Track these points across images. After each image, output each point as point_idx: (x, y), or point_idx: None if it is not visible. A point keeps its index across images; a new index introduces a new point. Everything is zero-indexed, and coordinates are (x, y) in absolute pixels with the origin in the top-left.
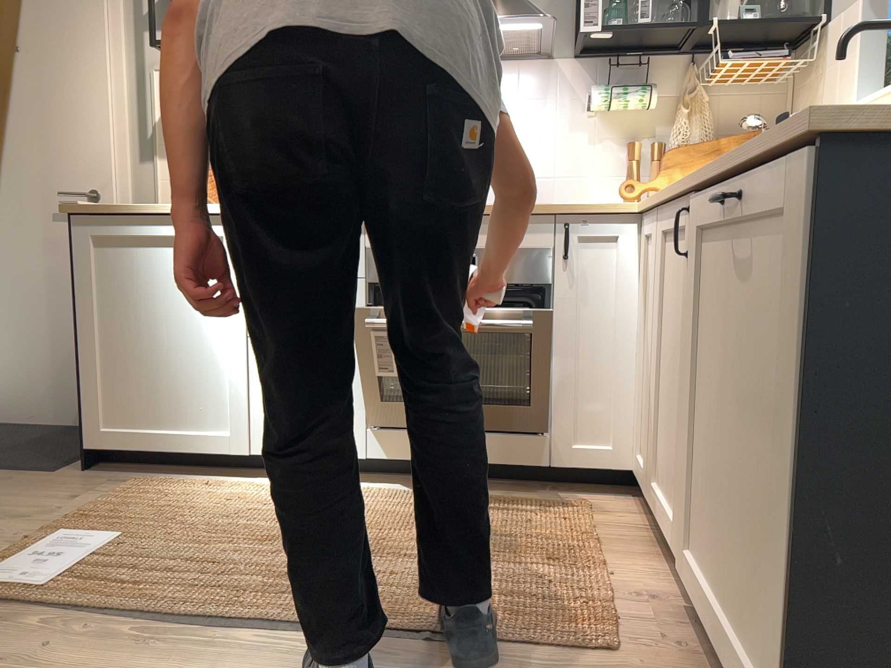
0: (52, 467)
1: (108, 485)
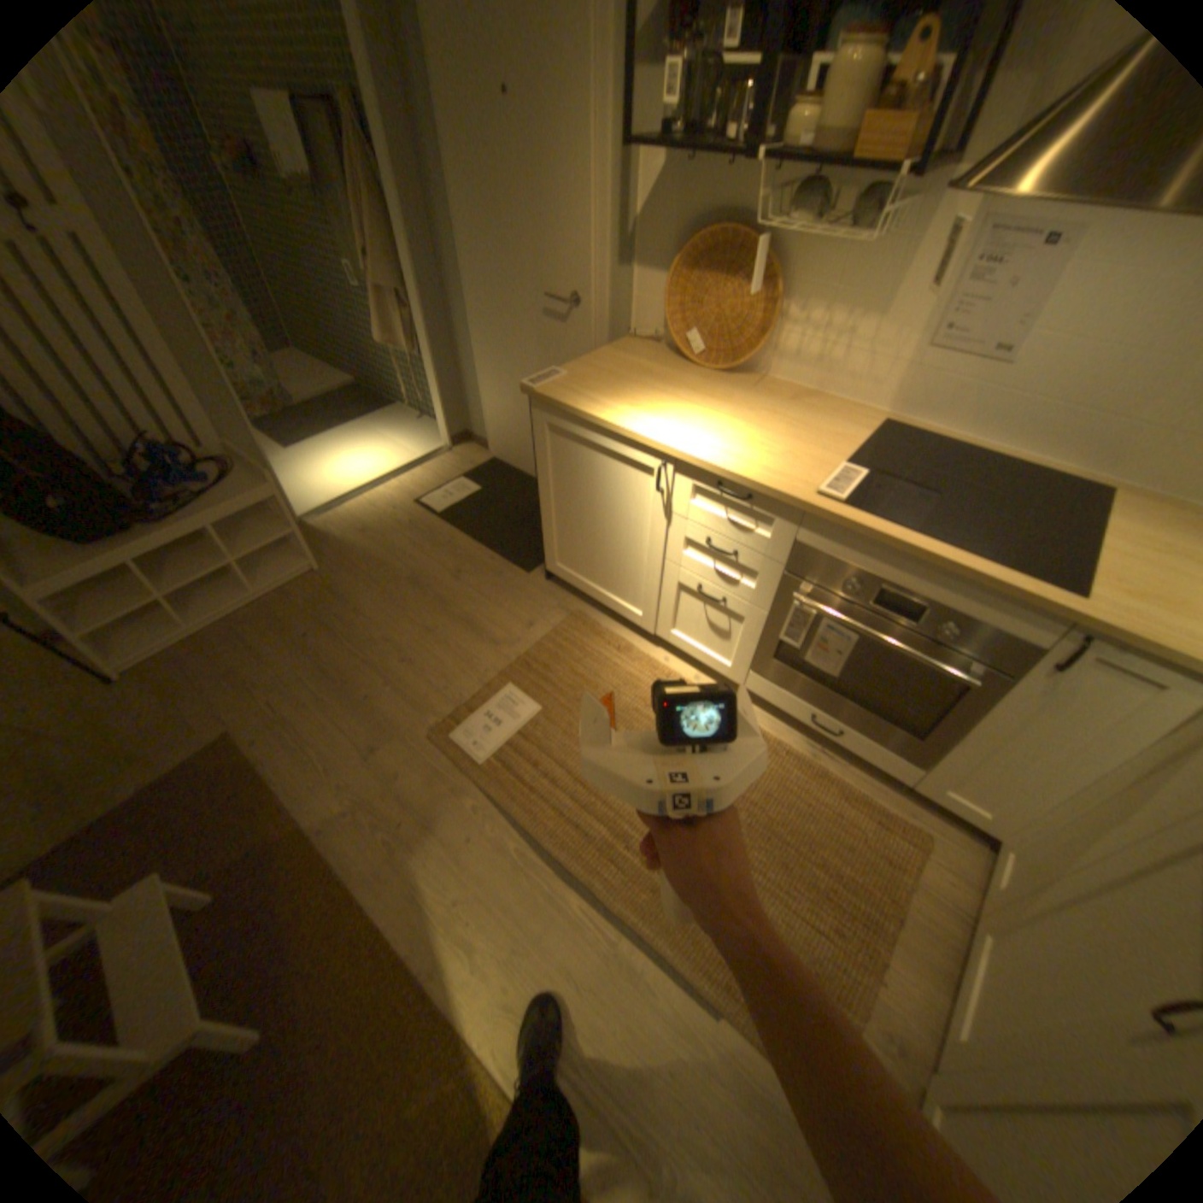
0: (530, 567)
1: (556, 613)
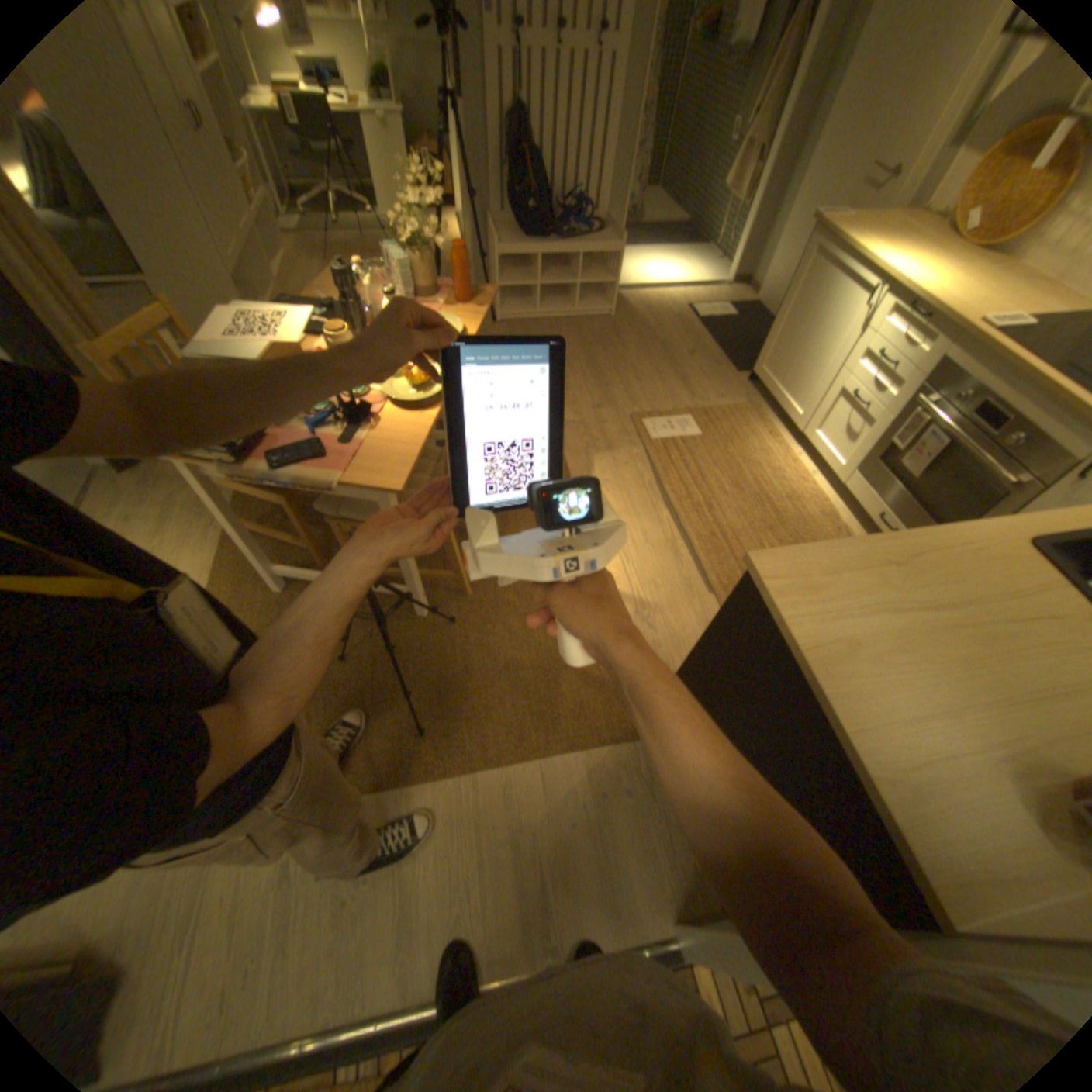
0: (740, 370)
1: (740, 400)
